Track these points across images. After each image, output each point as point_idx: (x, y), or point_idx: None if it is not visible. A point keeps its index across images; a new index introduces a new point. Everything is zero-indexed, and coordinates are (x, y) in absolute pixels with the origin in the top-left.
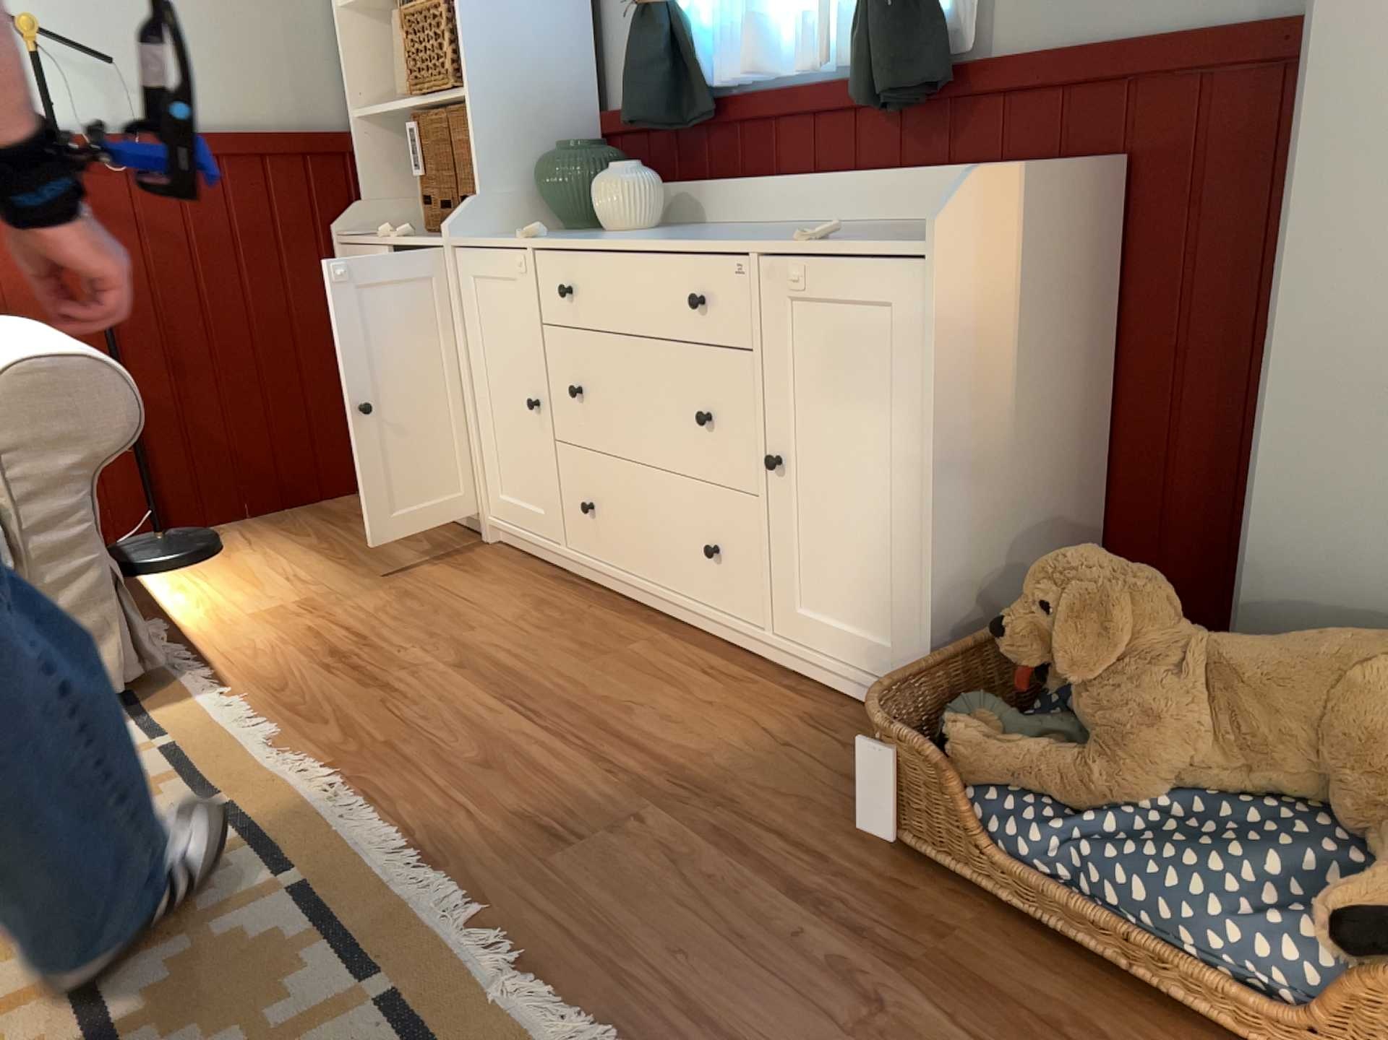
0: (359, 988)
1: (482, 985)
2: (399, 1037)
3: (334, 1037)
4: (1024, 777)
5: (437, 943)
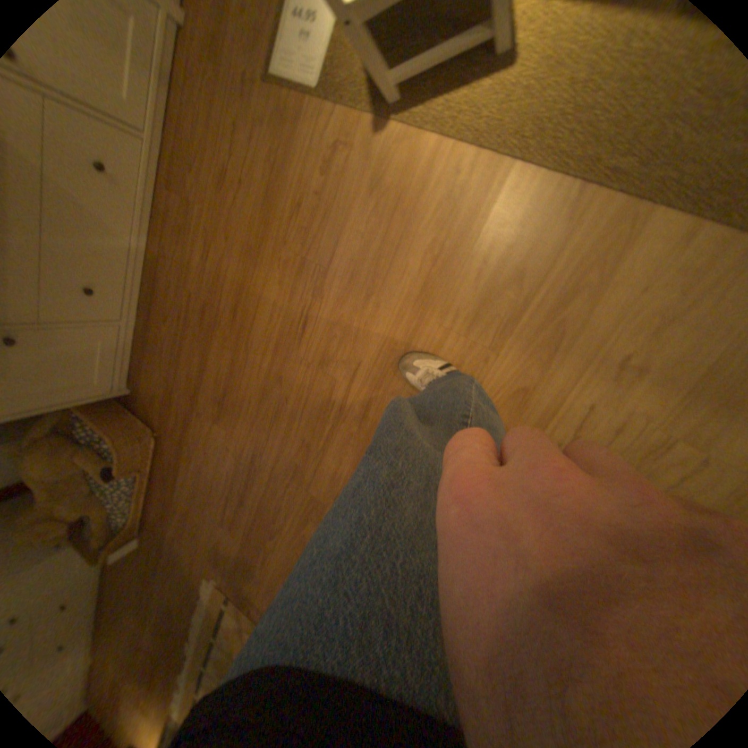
0: (207, 643)
1: (197, 618)
2: (211, 631)
3: (217, 644)
4: (97, 521)
5: (193, 630)
